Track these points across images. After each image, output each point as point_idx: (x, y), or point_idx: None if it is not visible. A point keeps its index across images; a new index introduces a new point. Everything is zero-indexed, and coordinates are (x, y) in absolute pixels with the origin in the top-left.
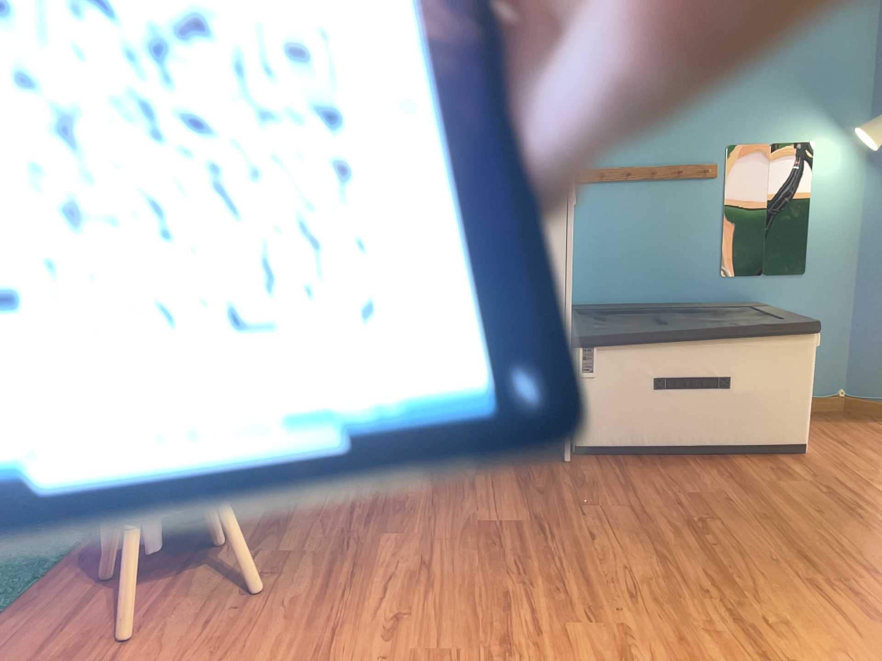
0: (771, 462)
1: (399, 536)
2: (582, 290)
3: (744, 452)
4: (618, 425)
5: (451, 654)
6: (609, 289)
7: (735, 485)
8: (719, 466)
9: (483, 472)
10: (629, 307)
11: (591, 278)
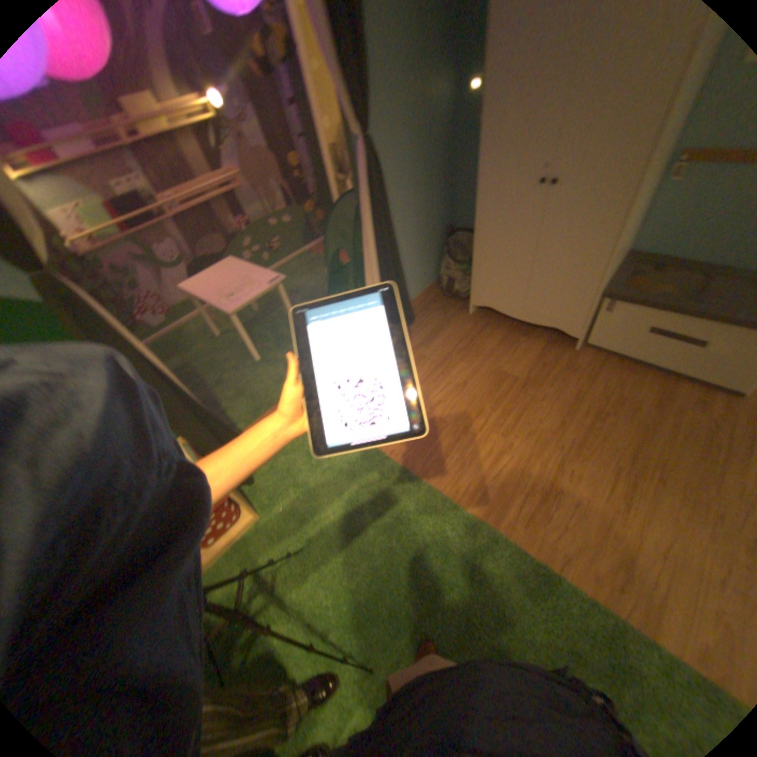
0: (705, 394)
1: (466, 365)
2: (655, 243)
3: (693, 380)
4: (615, 341)
5: (448, 423)
6: (677, 246)
7: (656, 400)
8: (664, 384)
9: (527, 341)
10: (684, 263)
11: (666, 236)
